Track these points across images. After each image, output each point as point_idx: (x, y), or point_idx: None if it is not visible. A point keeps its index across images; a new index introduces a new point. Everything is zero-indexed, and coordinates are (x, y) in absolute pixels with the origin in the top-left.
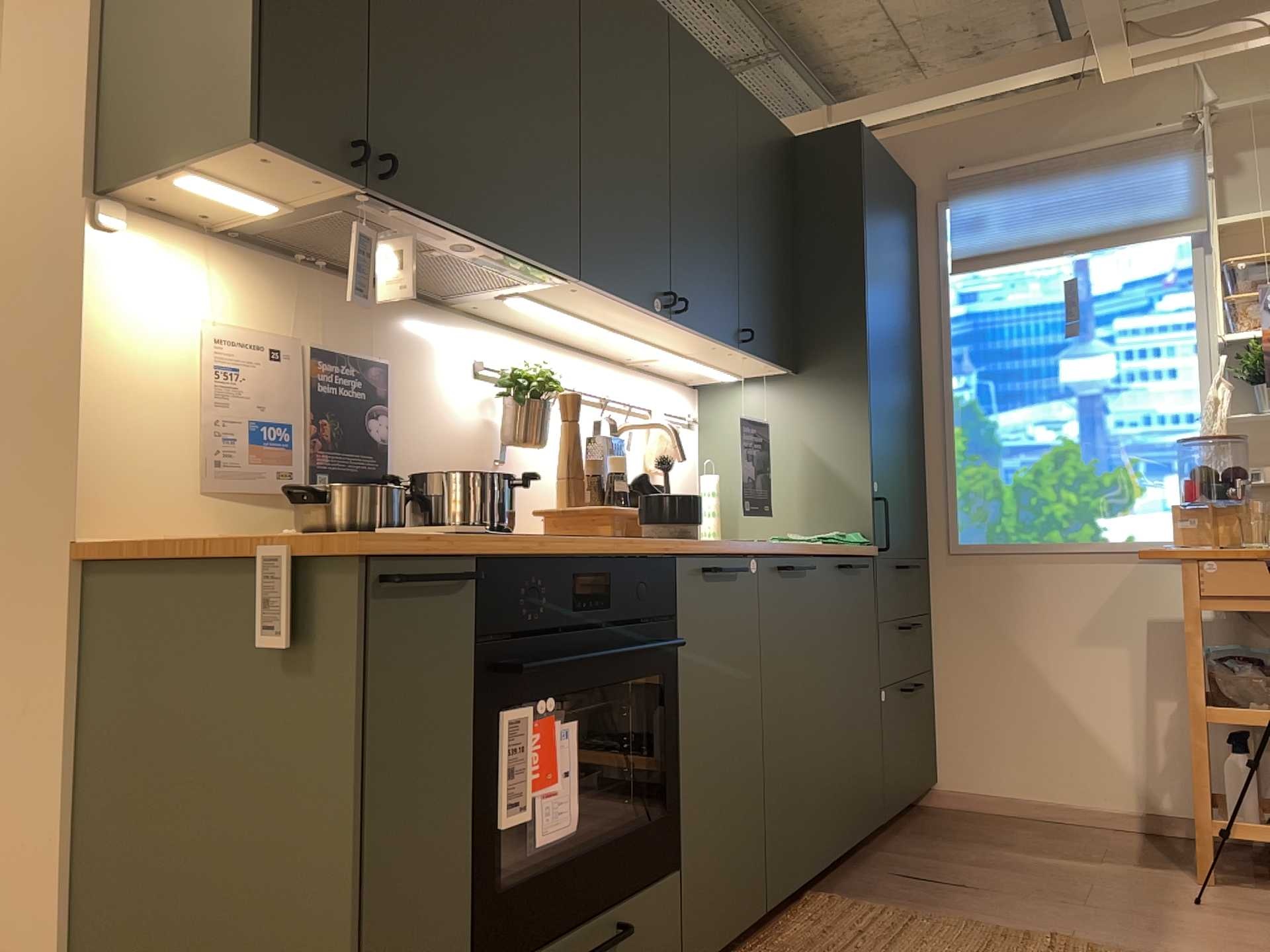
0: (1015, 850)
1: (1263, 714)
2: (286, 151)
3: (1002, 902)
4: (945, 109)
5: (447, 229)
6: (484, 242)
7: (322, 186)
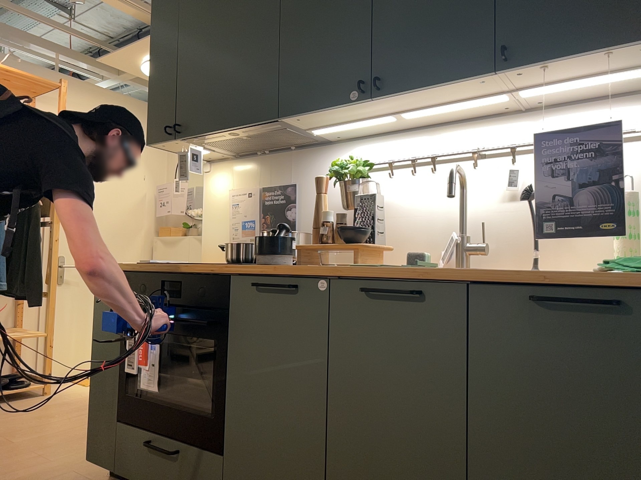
0: None
1: None
2: (158, 142)
3: None
4: None
5: (213, 134)
6: (228, 130)
7: (181, 143)
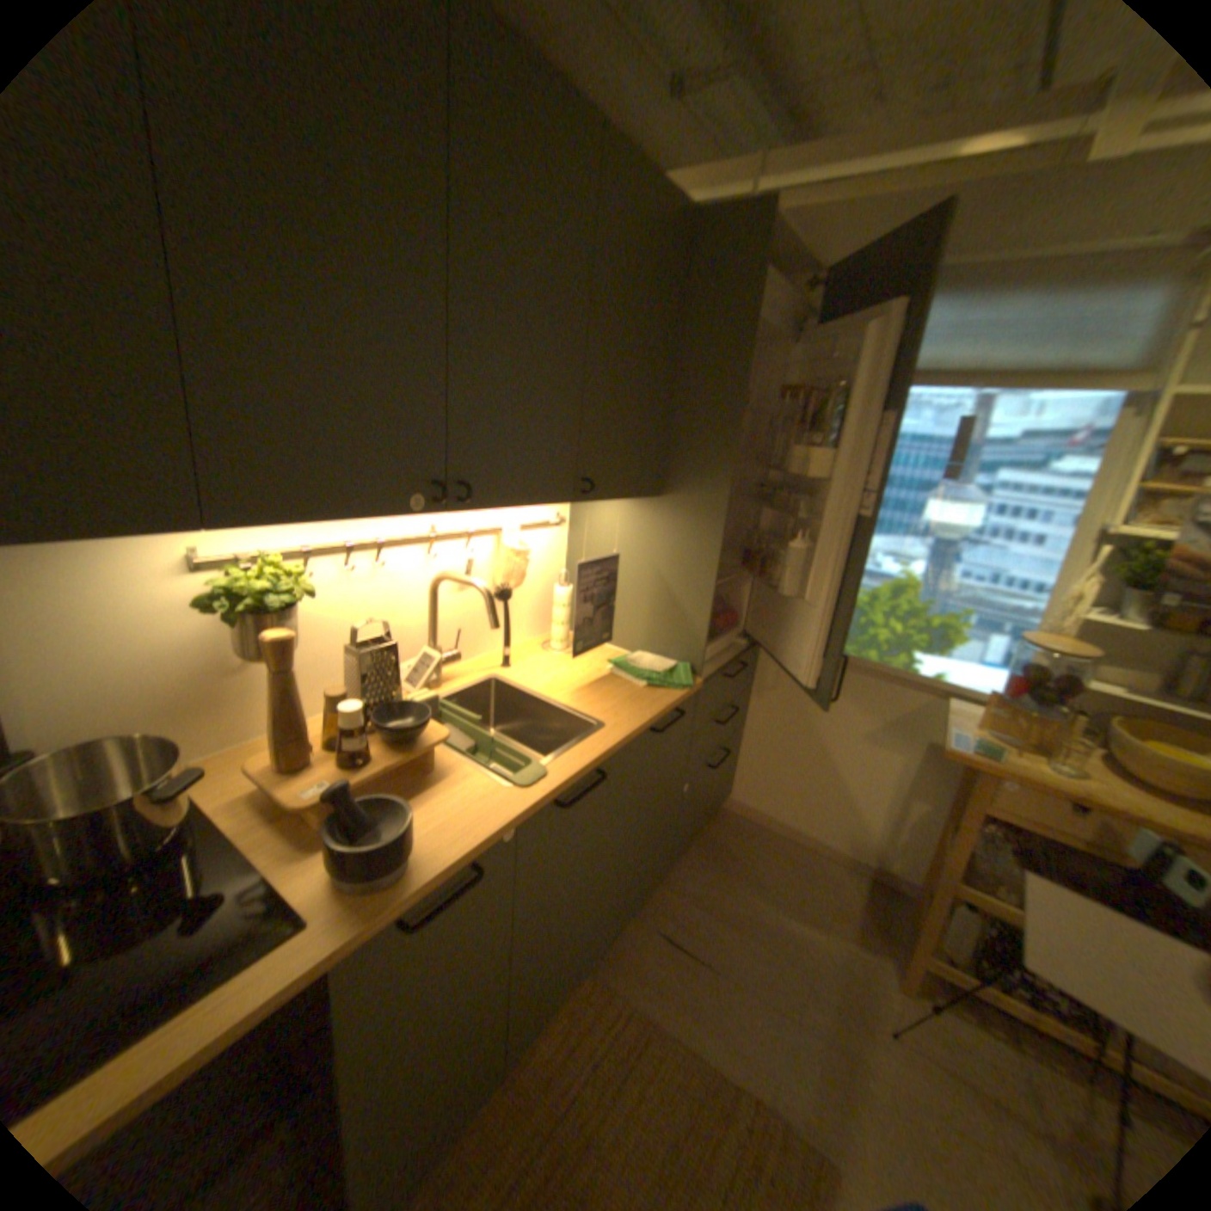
0: (765, 902)
1: (1009, 912)
2: None
3: (732, 1010)
4: (893, 168)
5: None
6: None
7: None
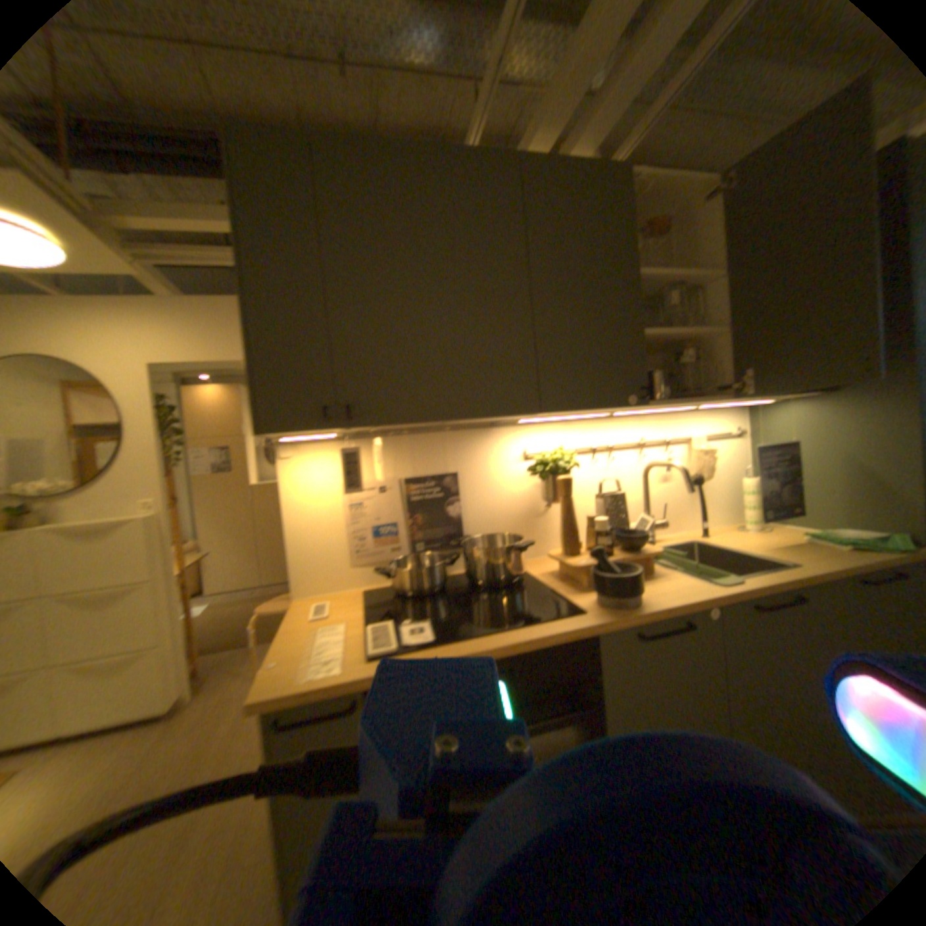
0: None
1: None
2: (283, 428)
3: None
4: None
5: (417, 422)
6: (448, 419)
7: (327, 428)
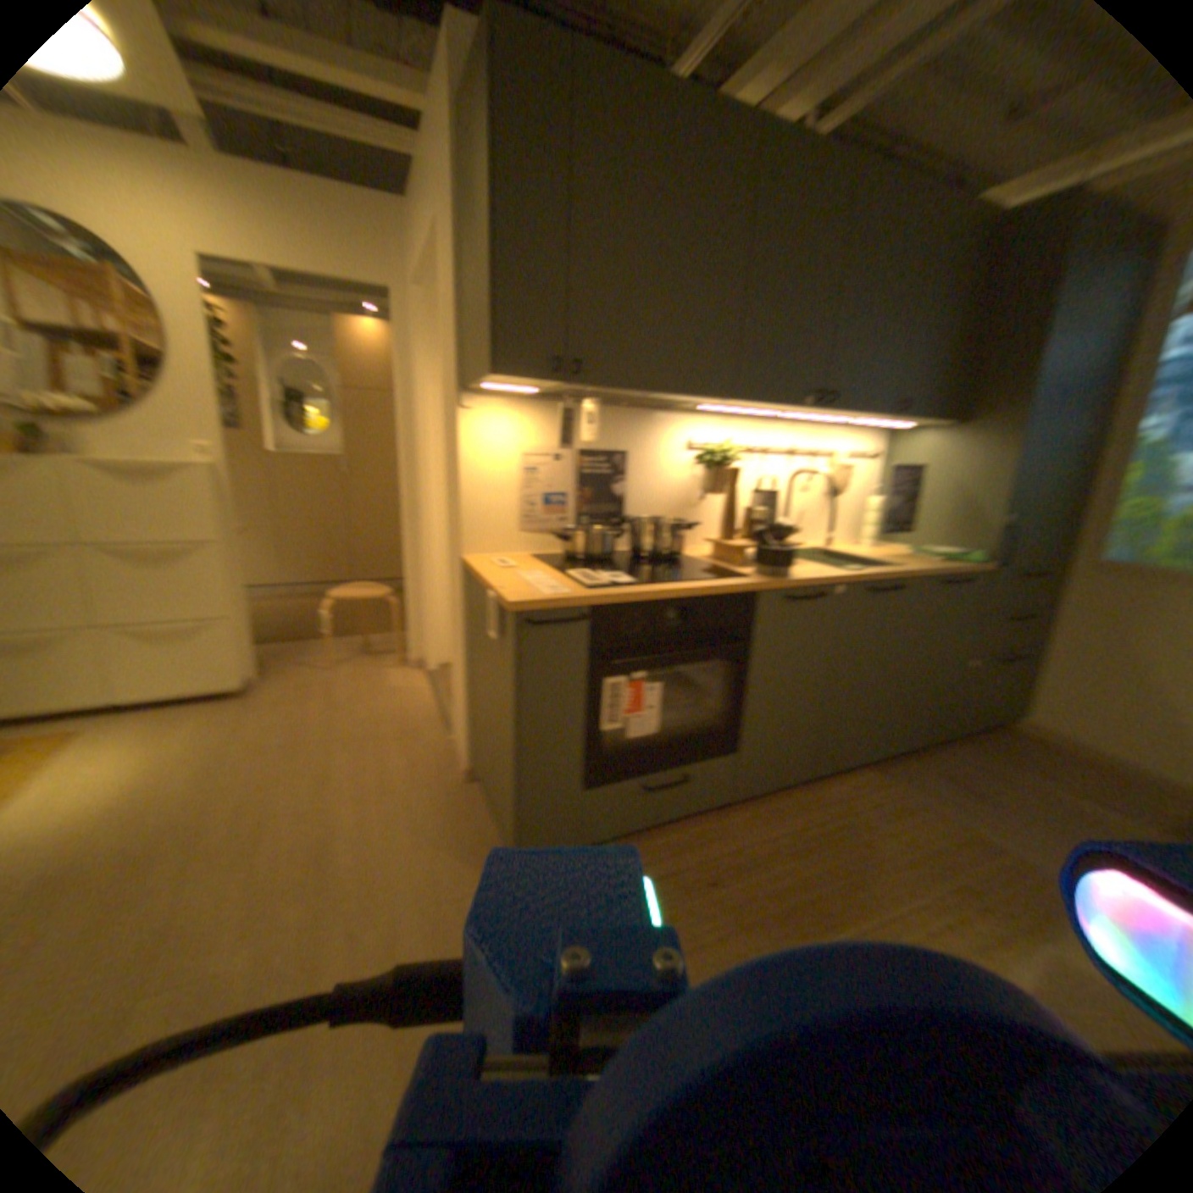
0: (1058, 784)
1: None
2: (515, 373)
3: (1007, 820)
4: None
5: (629, 388)
6: (656, 390)
7: (546, 380)
